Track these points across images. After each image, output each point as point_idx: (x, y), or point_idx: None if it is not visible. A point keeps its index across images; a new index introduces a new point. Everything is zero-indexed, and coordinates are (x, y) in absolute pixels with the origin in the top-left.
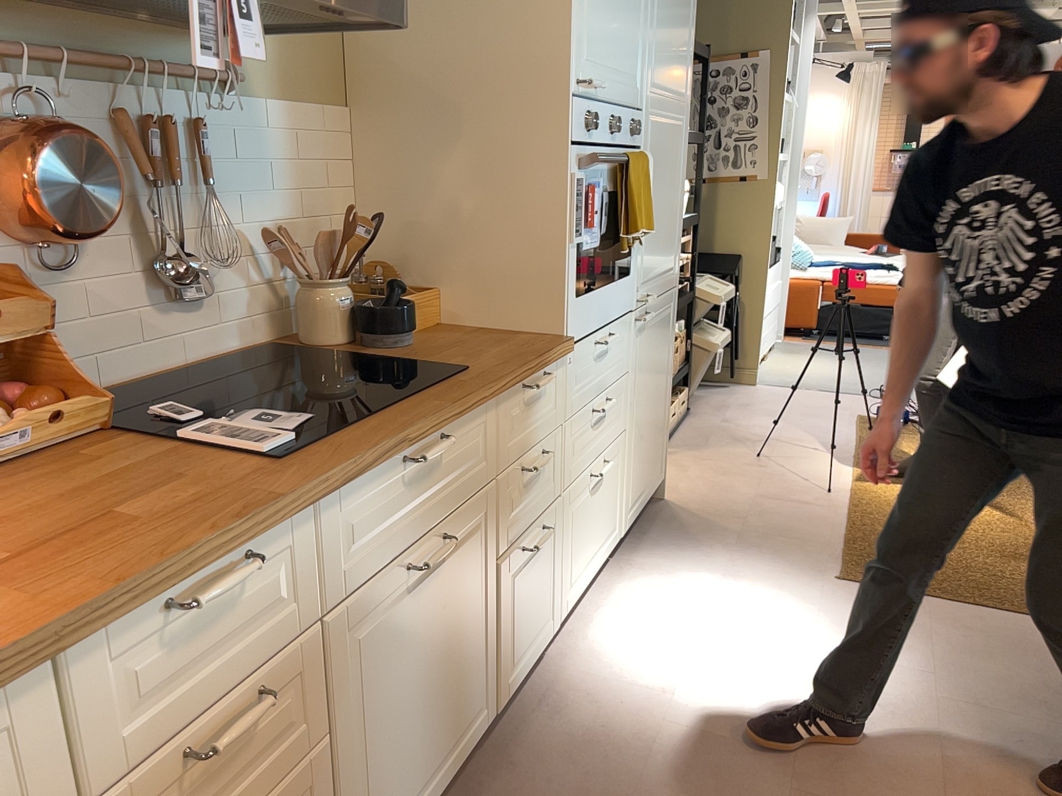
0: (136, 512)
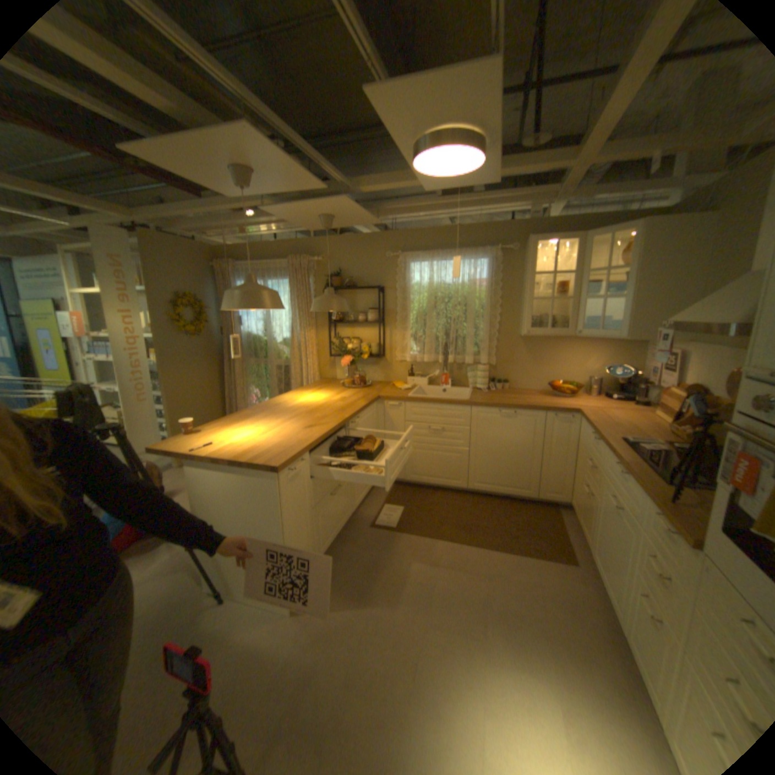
0: (617, 429)
